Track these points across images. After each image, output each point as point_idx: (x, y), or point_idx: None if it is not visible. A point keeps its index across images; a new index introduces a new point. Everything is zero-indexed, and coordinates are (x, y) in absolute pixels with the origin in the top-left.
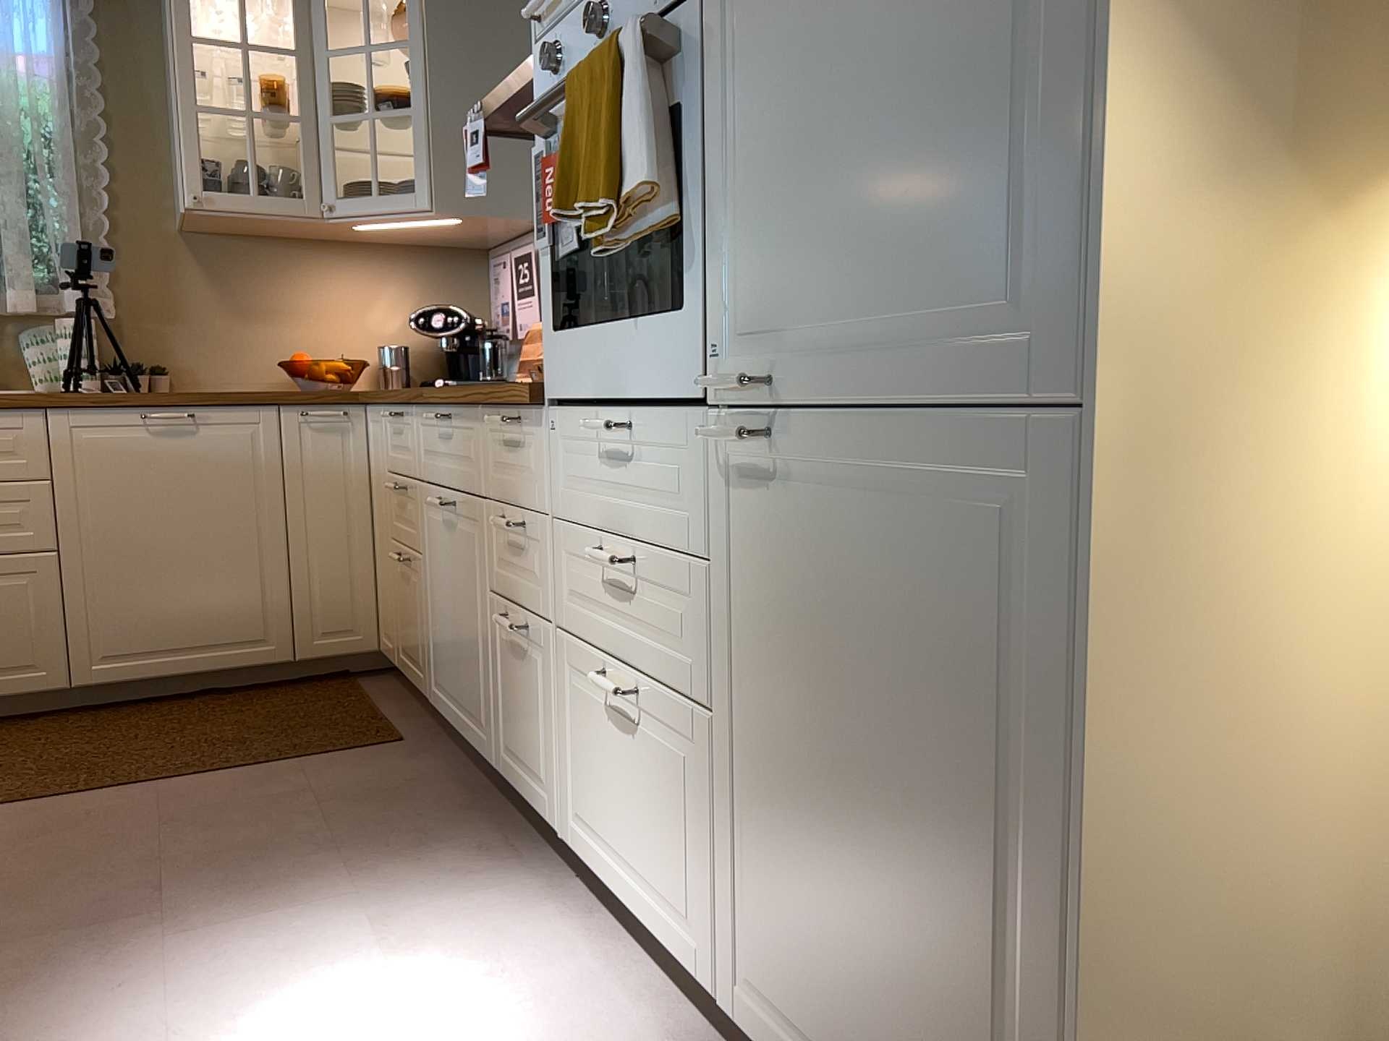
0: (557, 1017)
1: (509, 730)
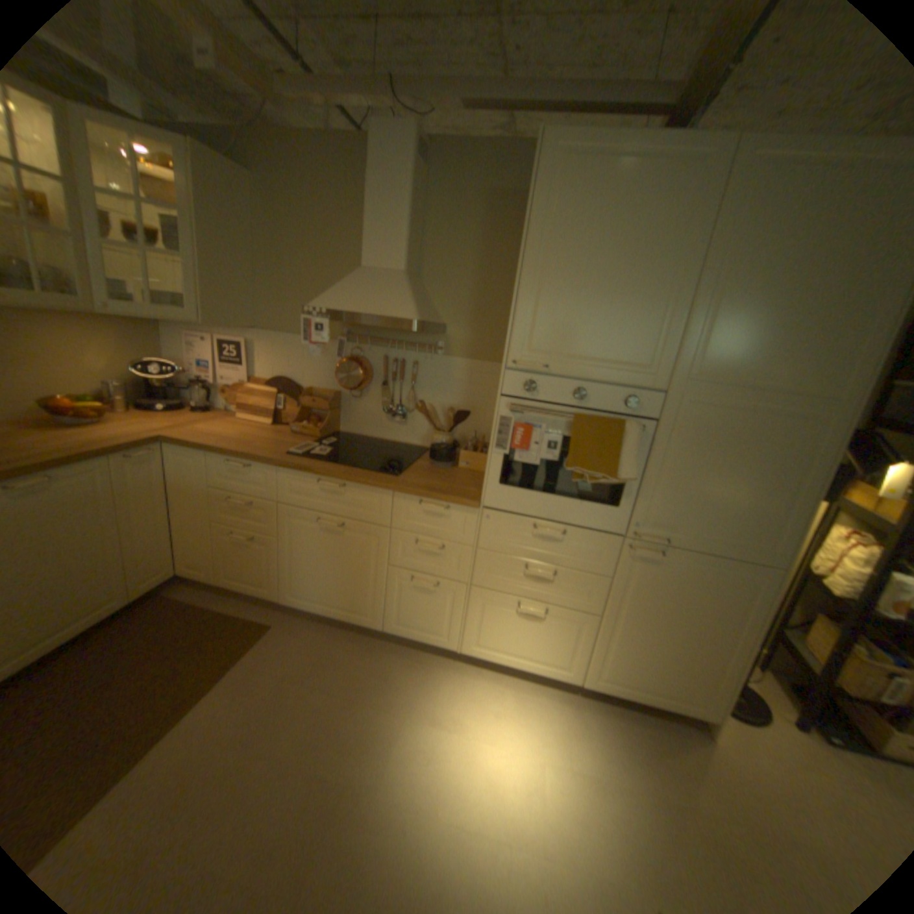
0: (523, 713)
1: (402, 616)
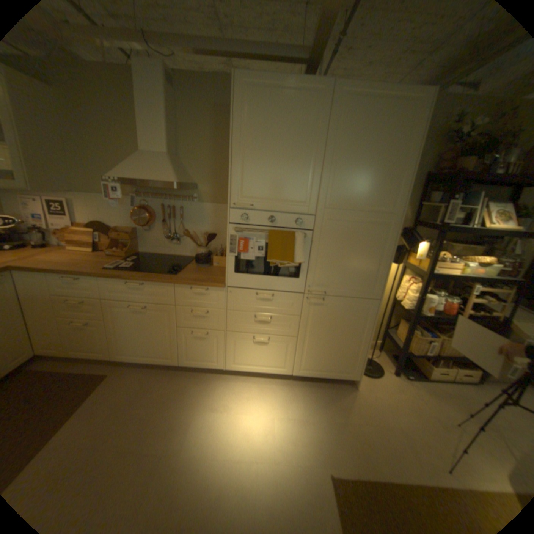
0: (262, 395)
1: (189, 355)
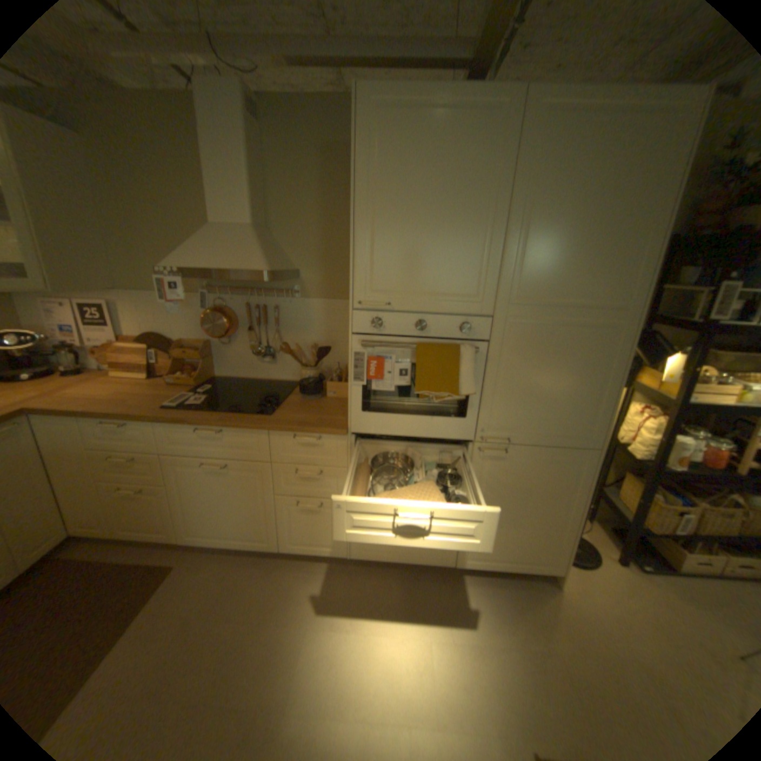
0: (409, 601)
1: (294, 537)
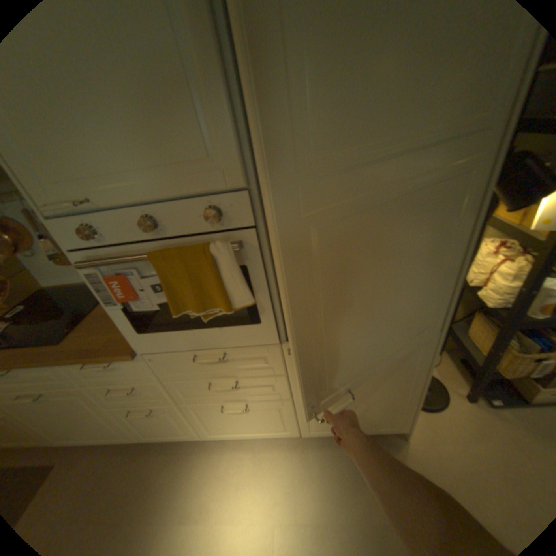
0: (257, 475)
1: (143, 433)
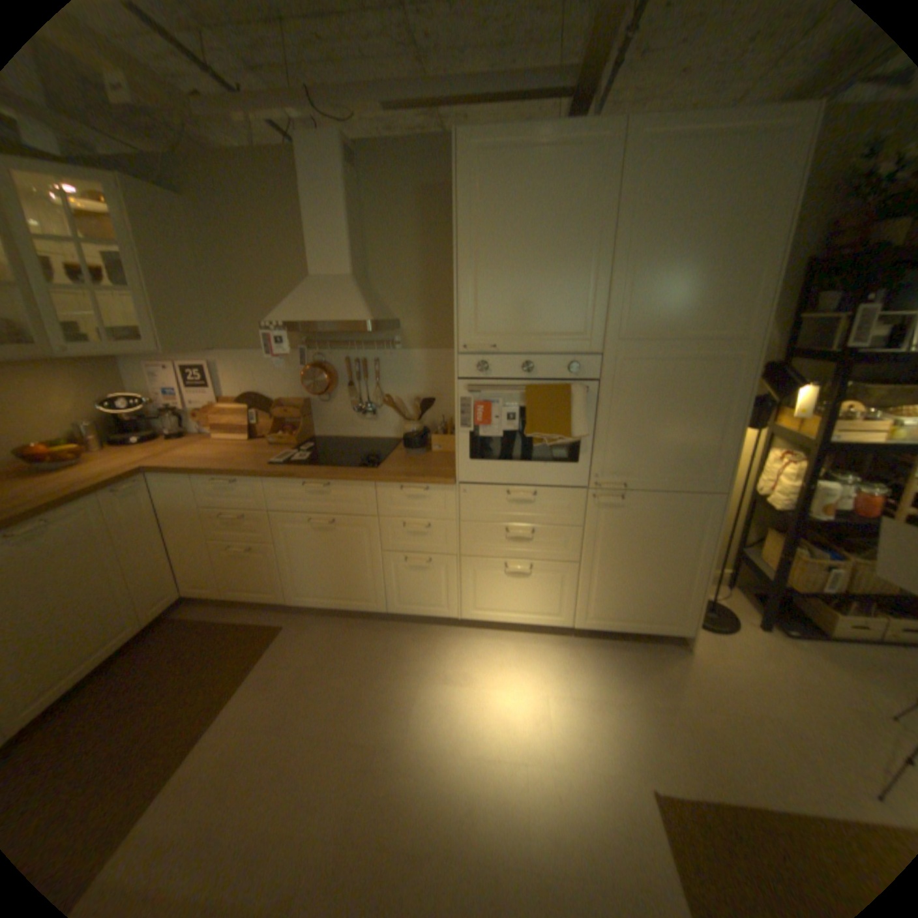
0: (524, 660)
1: (403, 596)
